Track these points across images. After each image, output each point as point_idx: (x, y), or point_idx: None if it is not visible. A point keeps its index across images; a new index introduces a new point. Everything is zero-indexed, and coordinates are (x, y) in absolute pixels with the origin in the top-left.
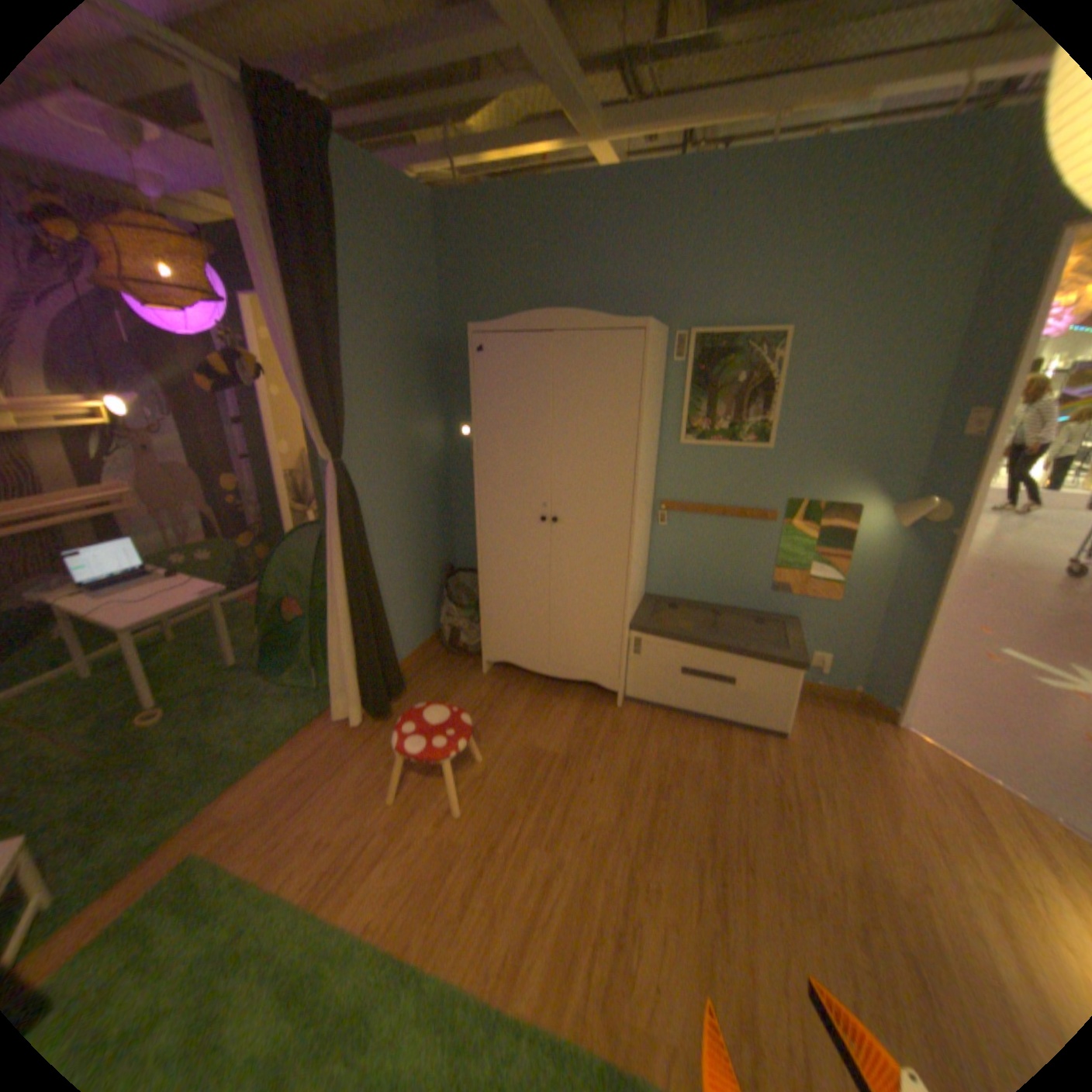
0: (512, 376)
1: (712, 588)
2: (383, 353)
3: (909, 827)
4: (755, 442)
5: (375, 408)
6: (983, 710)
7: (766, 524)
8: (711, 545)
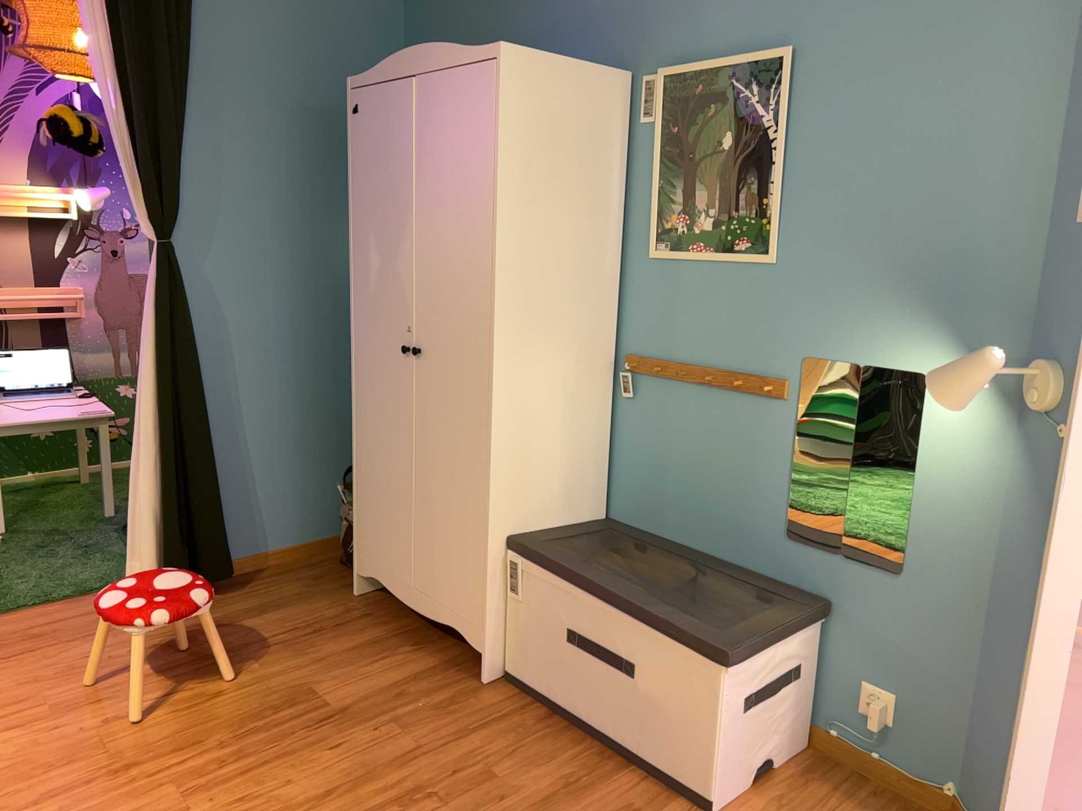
0: (381, 142)
1: (698, 522)
2: (284, 125)
3: None
4: (750, 253)
5: (259, 193)
6: None
7: (773, 405)
8: (695, 439)
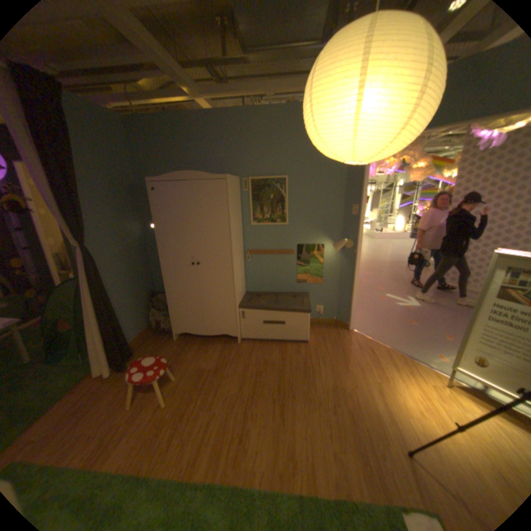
0: (170, 200)
1: (273, 285)
2: (103, 192)
3: (351, 366)
4: (281, 223)
5: (101, 219)
6: (378, 318)
7: (290, 256)
8: (270, 267)
